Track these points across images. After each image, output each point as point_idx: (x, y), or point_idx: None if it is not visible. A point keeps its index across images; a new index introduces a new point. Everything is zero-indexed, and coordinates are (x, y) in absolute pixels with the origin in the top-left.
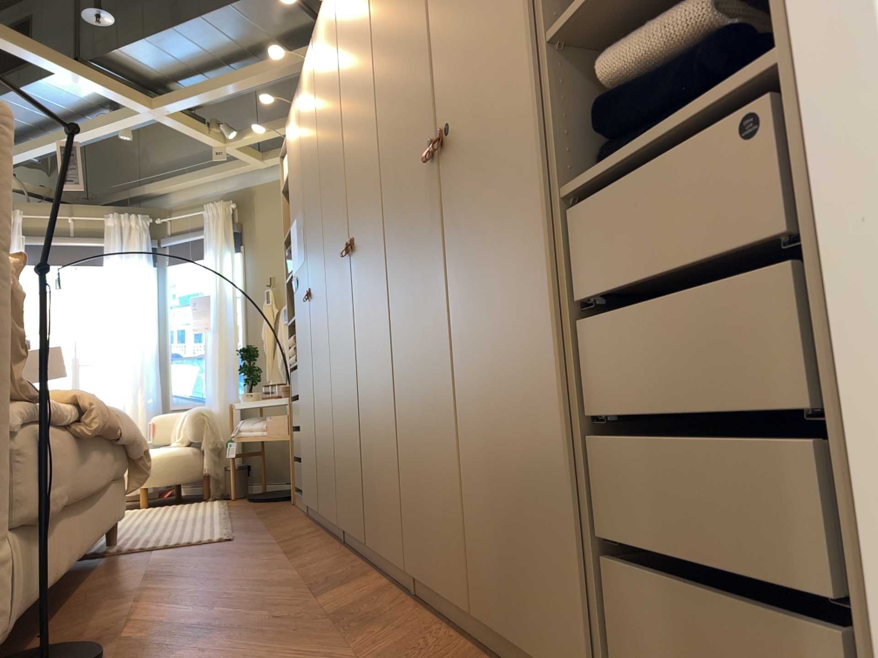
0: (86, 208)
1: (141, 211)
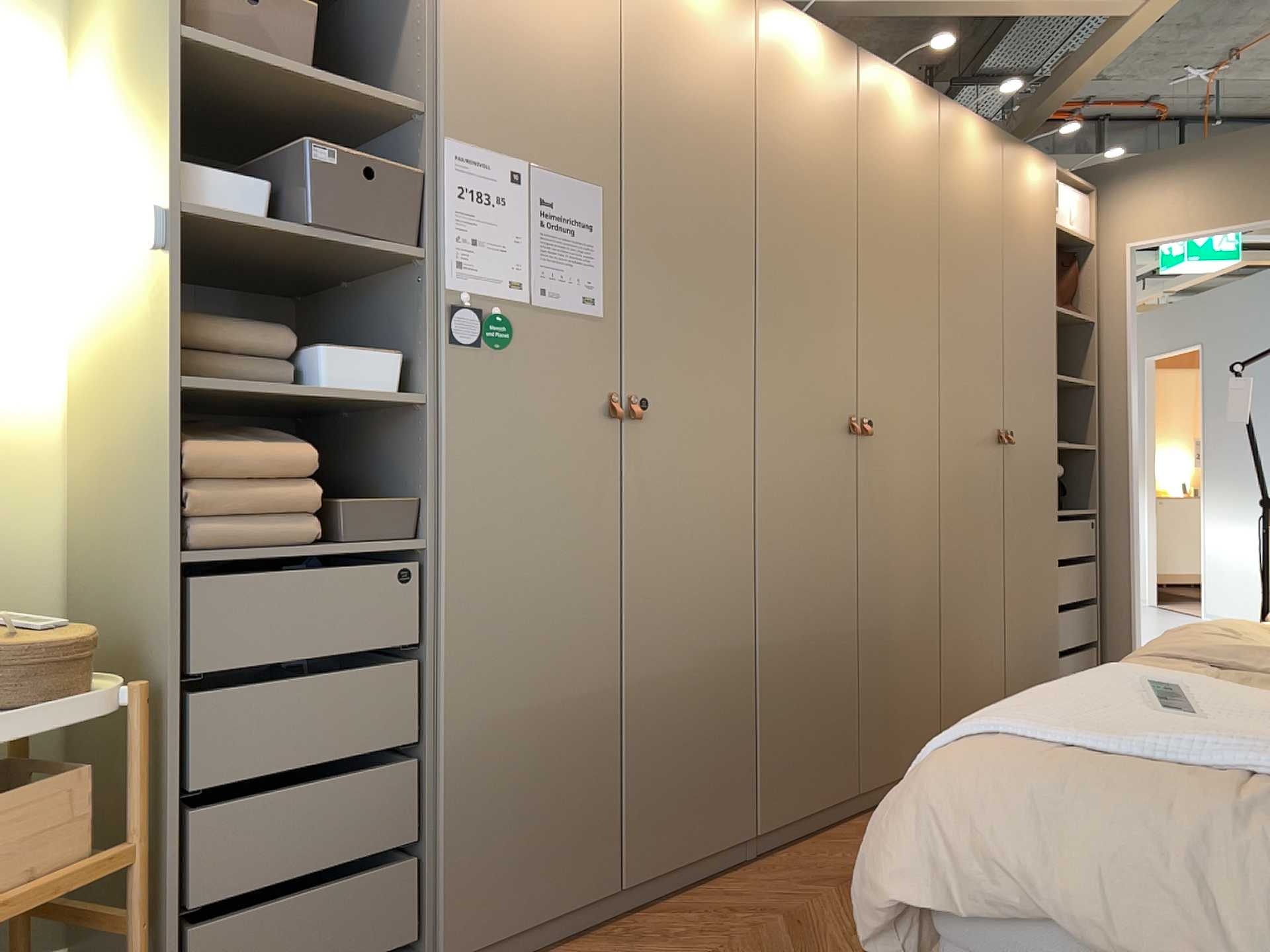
0: None
1: None
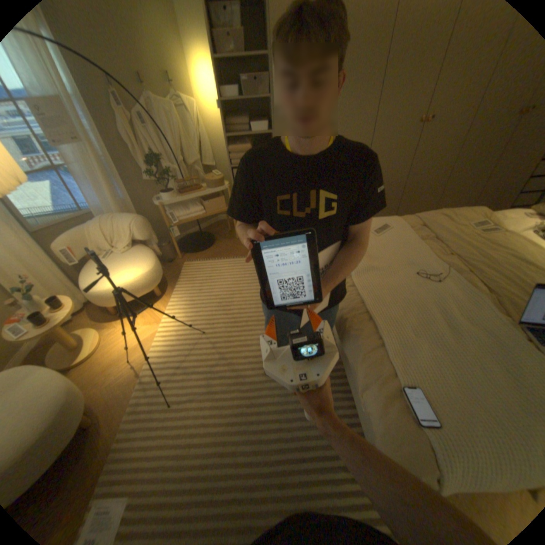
0: None
1: None
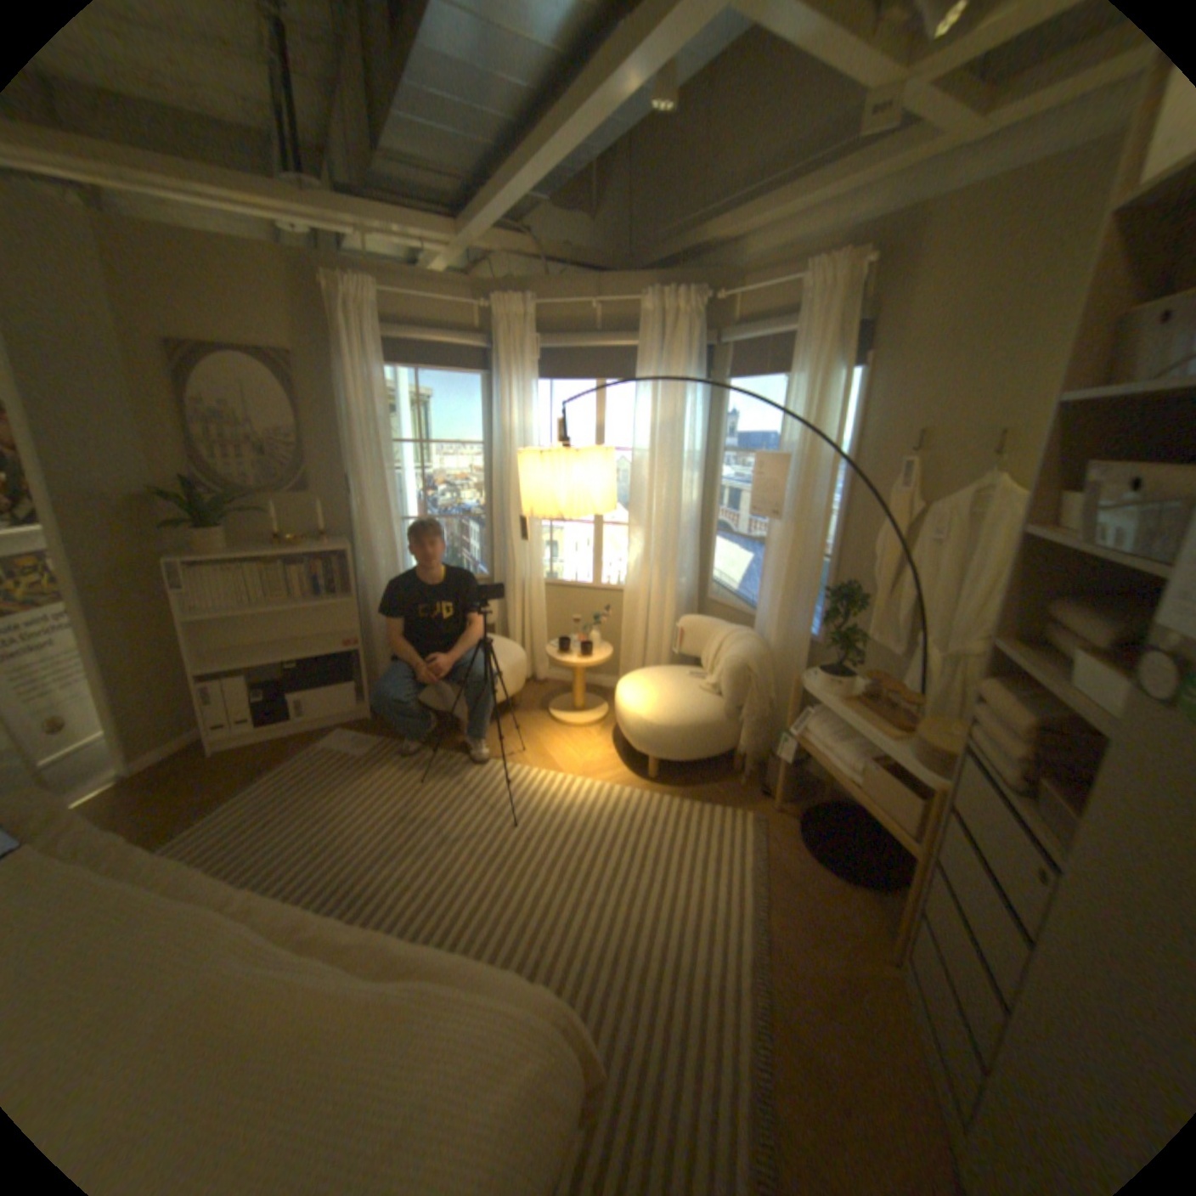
0: (612, 272)
1: (688, 270)
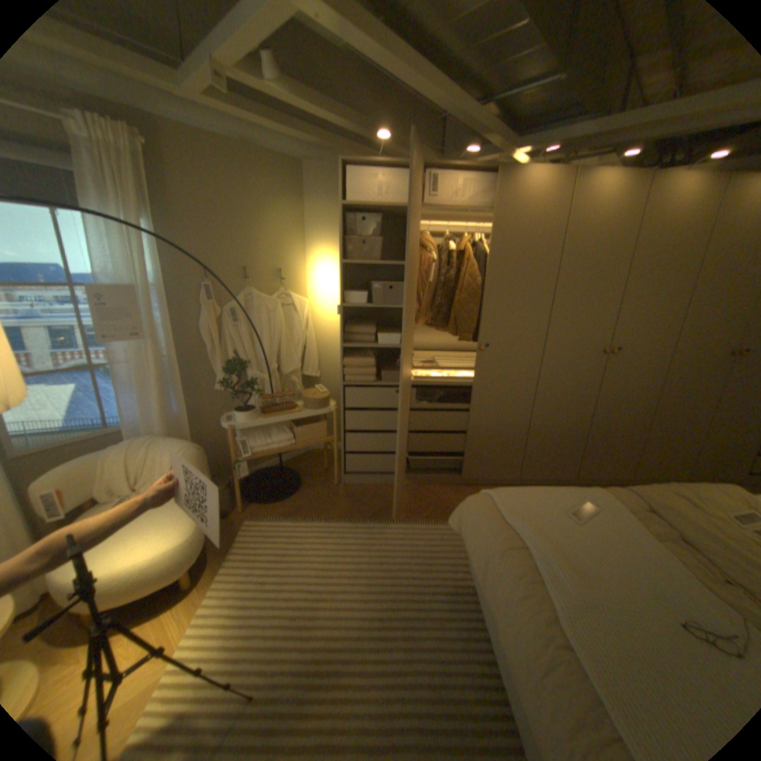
0: None
1: None
